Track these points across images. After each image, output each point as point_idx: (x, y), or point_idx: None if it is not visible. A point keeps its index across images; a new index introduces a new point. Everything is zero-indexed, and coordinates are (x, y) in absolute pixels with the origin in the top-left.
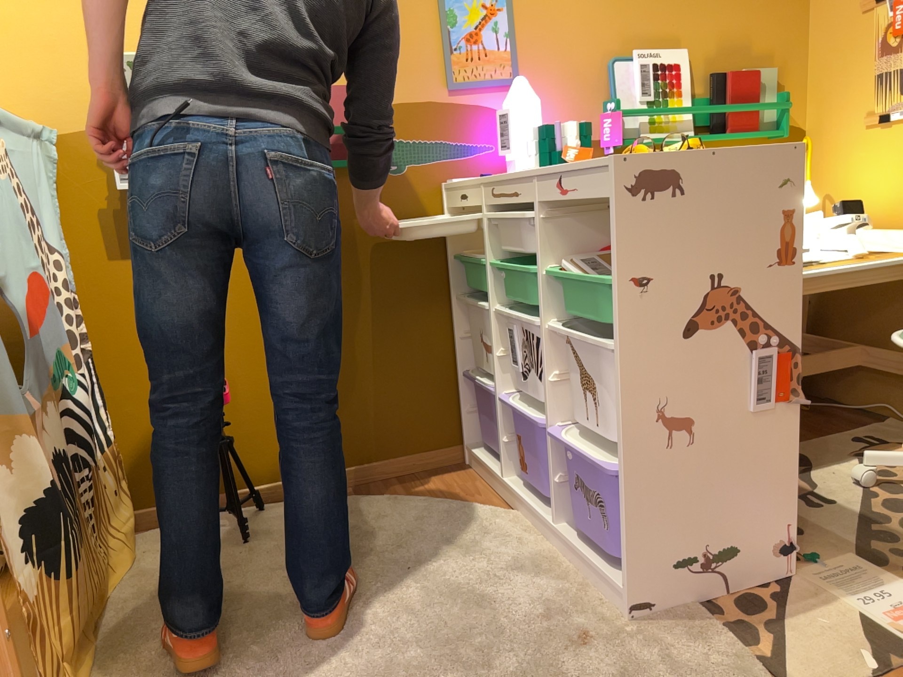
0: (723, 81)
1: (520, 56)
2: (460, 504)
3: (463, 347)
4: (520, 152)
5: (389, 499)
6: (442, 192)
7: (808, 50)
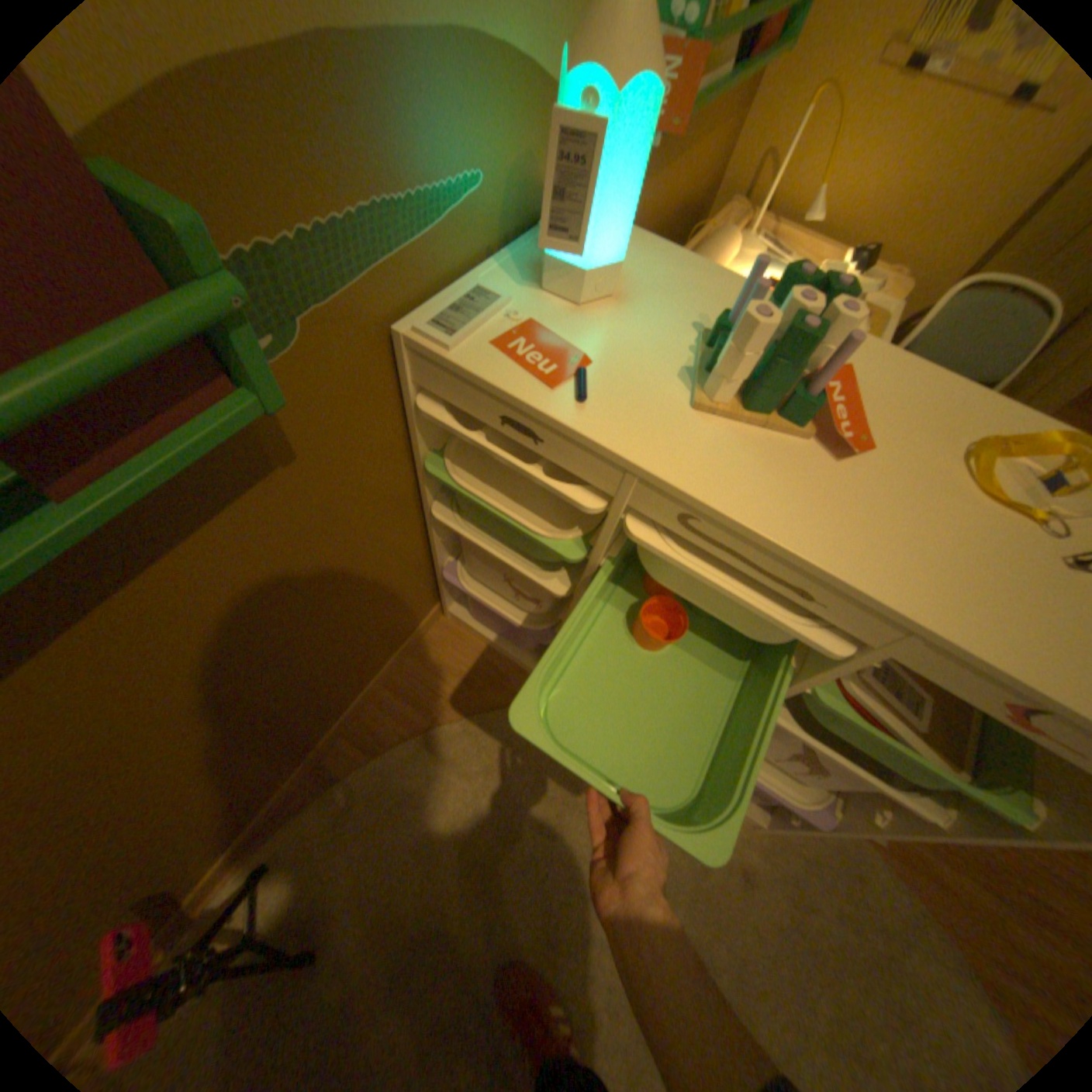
0: None
1: None
2: (506, 715)
3: (443, 544)
4: (598, 249)
5: (421, 748)
6: (400, 350)
7: None
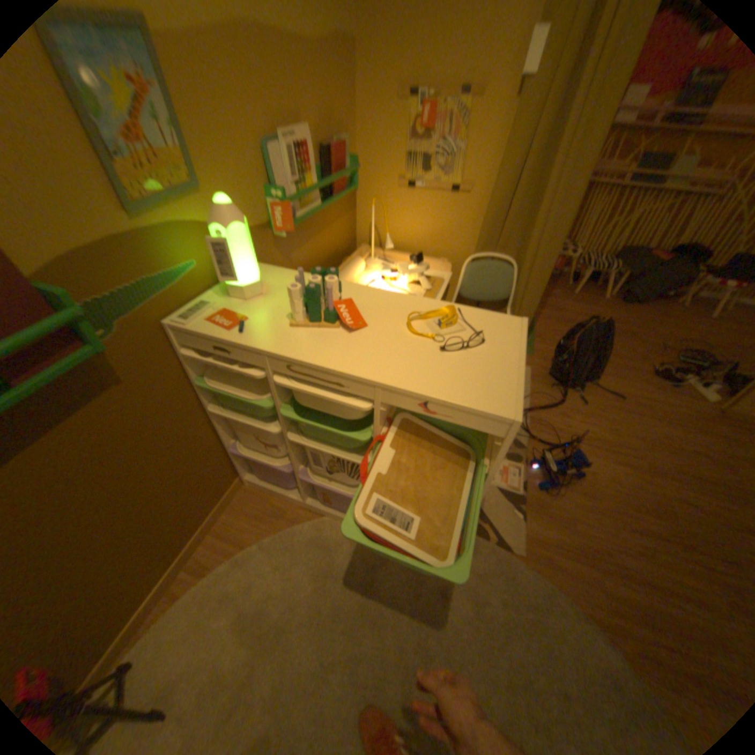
0: (330, 150)
1: (189, 147)
2: (285, 533)
3: (224, 431)
4: (245, 277)
5: (232, 564)
6: (166, 330)
7: (357, 113)
